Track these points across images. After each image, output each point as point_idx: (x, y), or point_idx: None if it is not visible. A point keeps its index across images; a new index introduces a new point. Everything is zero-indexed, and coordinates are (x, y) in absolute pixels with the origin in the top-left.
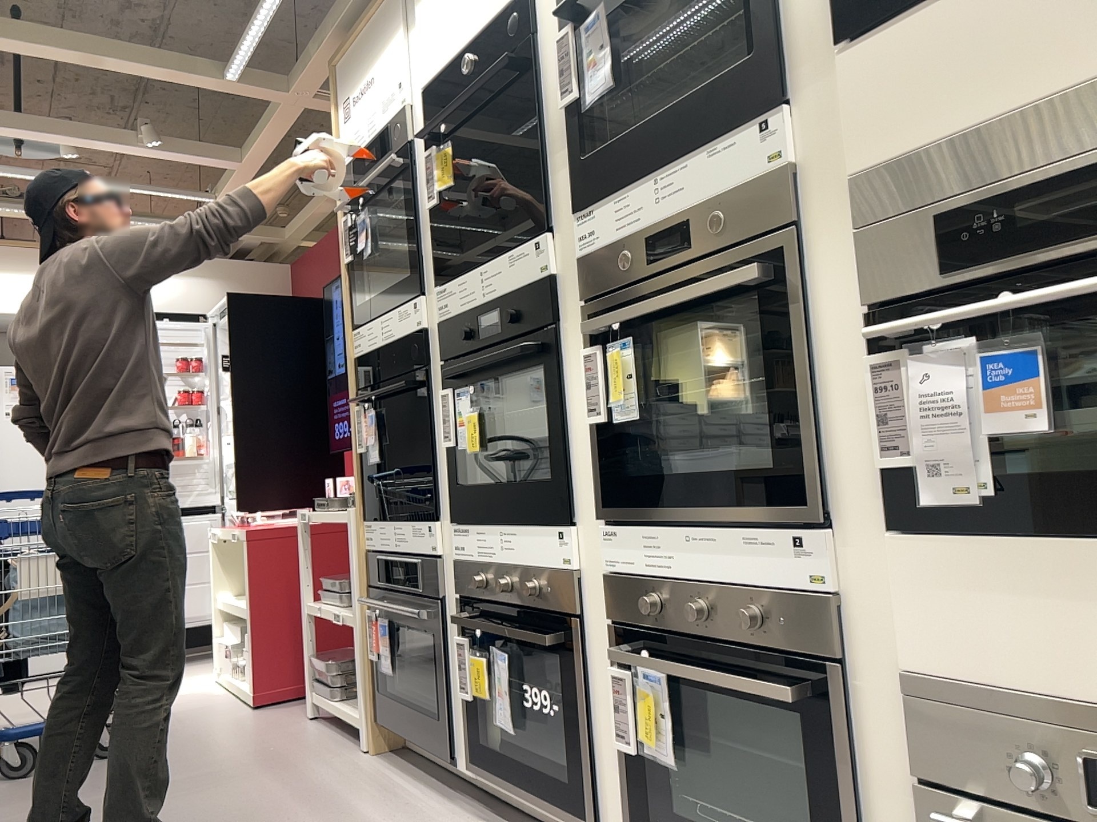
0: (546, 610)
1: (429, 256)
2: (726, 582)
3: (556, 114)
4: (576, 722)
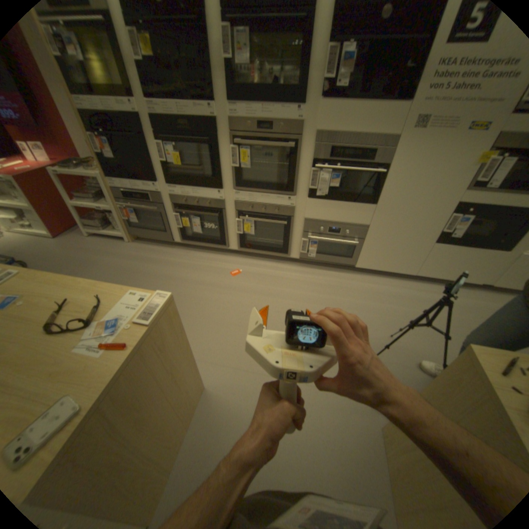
0: (213, 208)
1: (135, 82)
2: (270, 204)
3: (217, 57)
4: (222, 229)
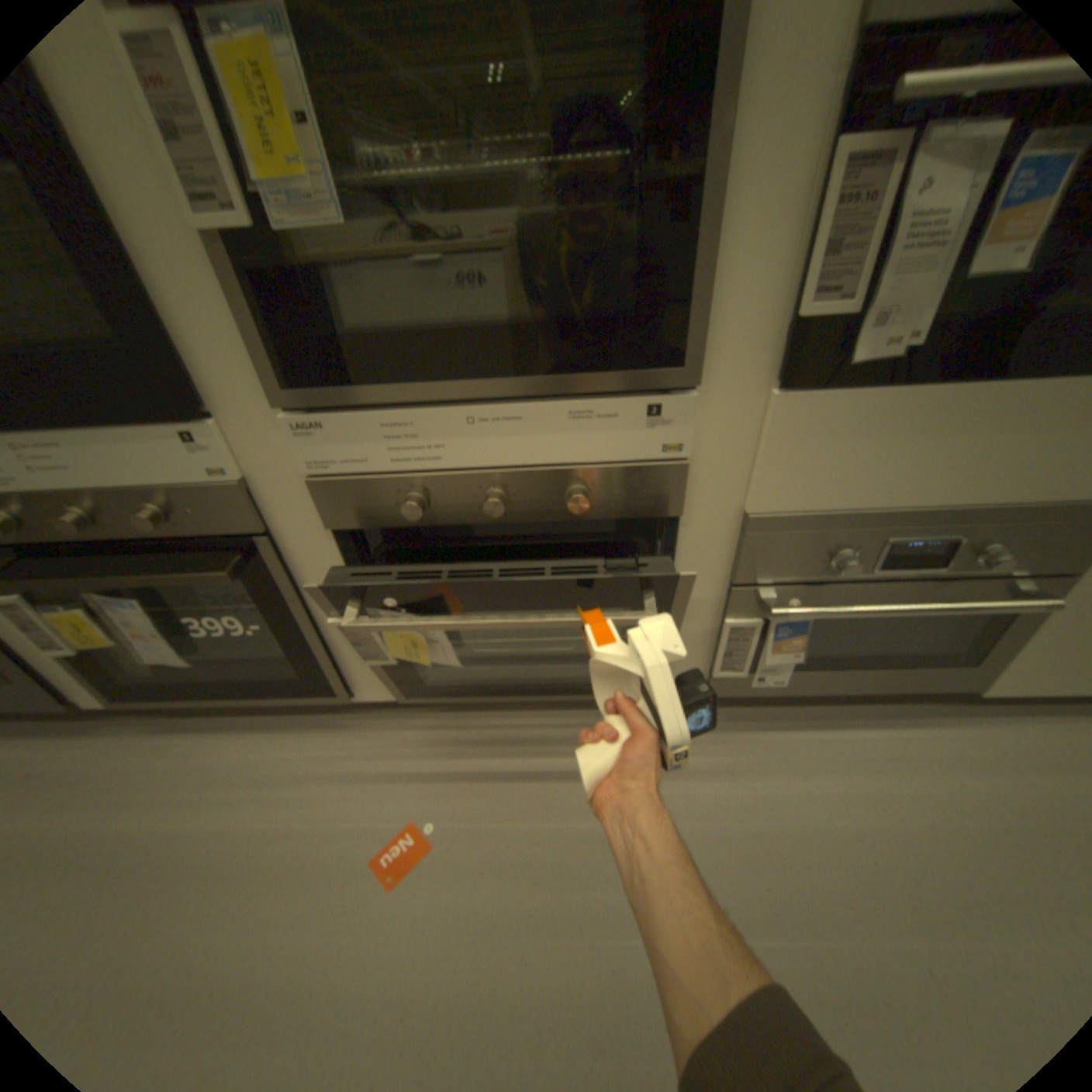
0: (192, 533)
1: None
2: (533, 461)
3: None
4: (291, 627)
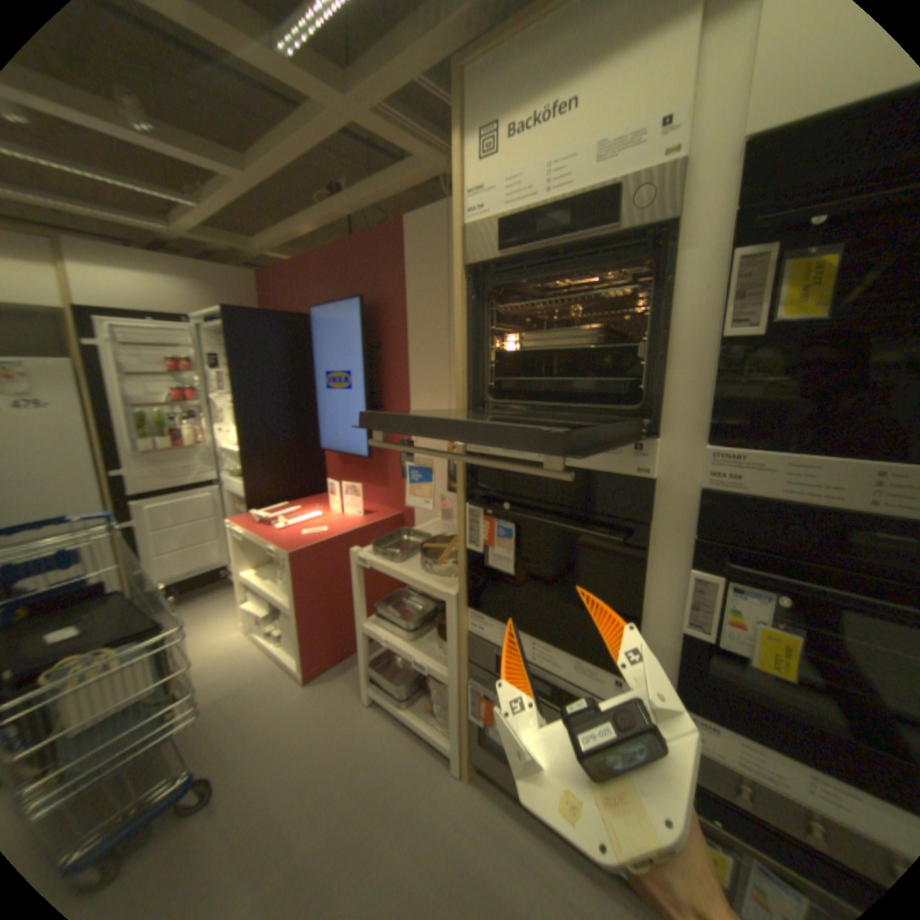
0: None
1: (691, 392)
2: None
3: None
4: None
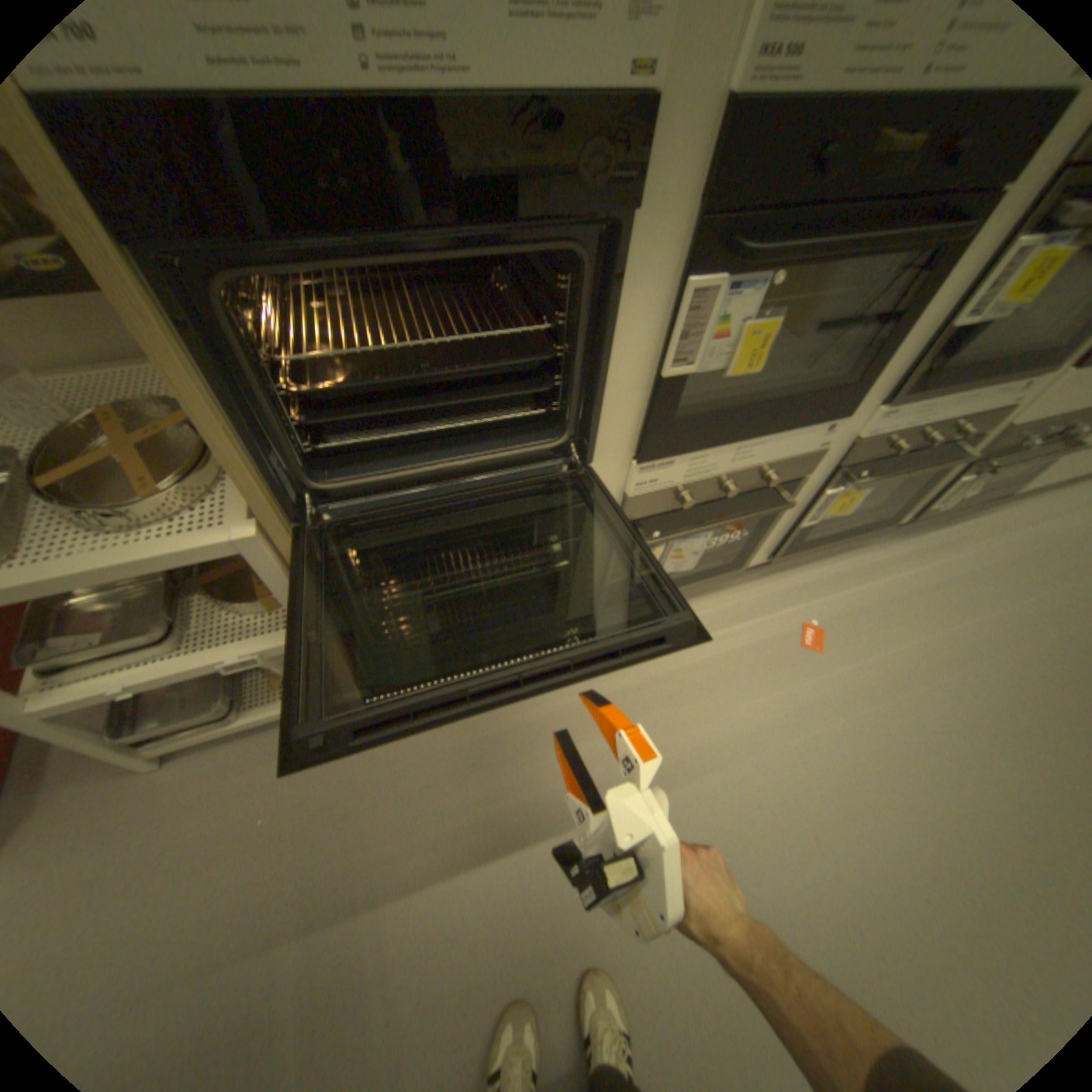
0: (776, 484)
1: None
2: (960, 416)
3: None
4: (758, 531)
